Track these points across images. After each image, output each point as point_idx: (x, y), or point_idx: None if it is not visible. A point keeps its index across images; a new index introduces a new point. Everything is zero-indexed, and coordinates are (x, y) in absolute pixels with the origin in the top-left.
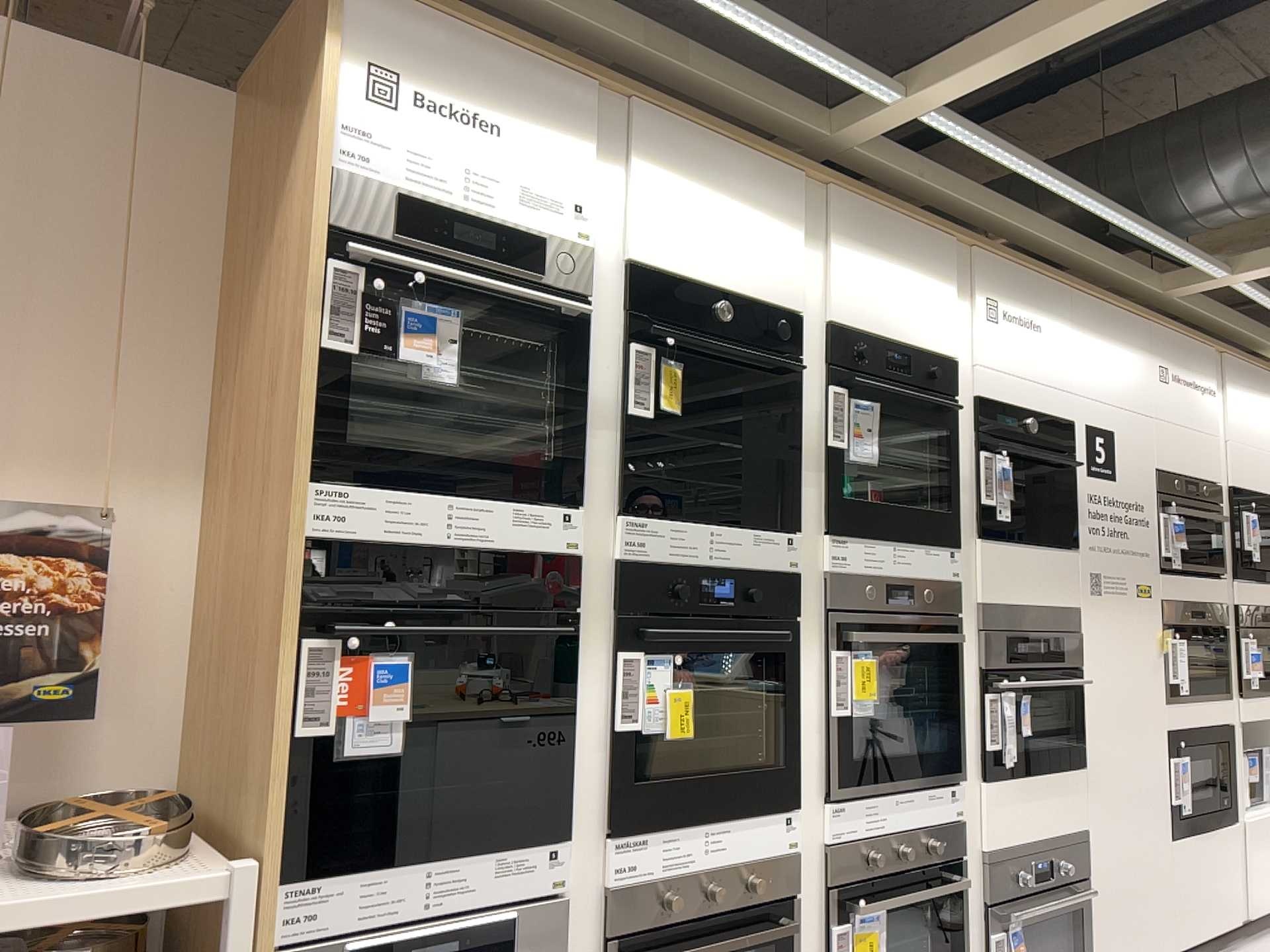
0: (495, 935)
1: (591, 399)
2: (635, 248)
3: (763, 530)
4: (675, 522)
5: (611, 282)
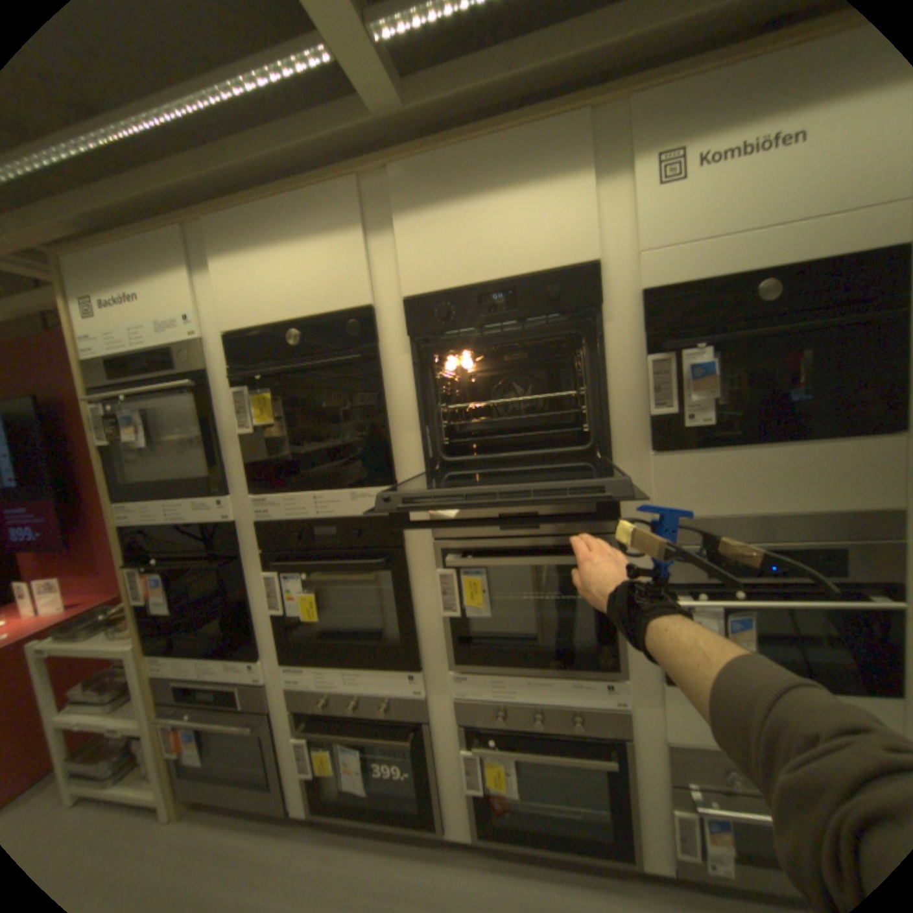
0: (227, 707)
1: (219, 430)
2: (221, 316)
3: (363, 491)
4: (285, 496)
5: (215, 347)
